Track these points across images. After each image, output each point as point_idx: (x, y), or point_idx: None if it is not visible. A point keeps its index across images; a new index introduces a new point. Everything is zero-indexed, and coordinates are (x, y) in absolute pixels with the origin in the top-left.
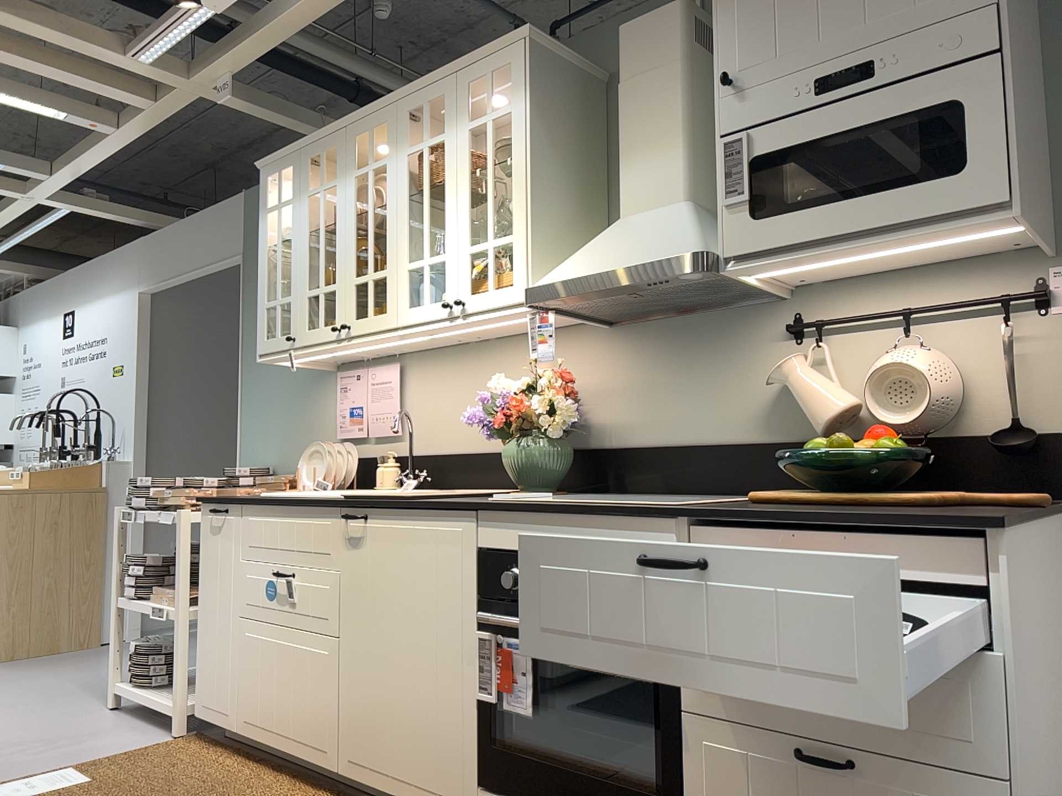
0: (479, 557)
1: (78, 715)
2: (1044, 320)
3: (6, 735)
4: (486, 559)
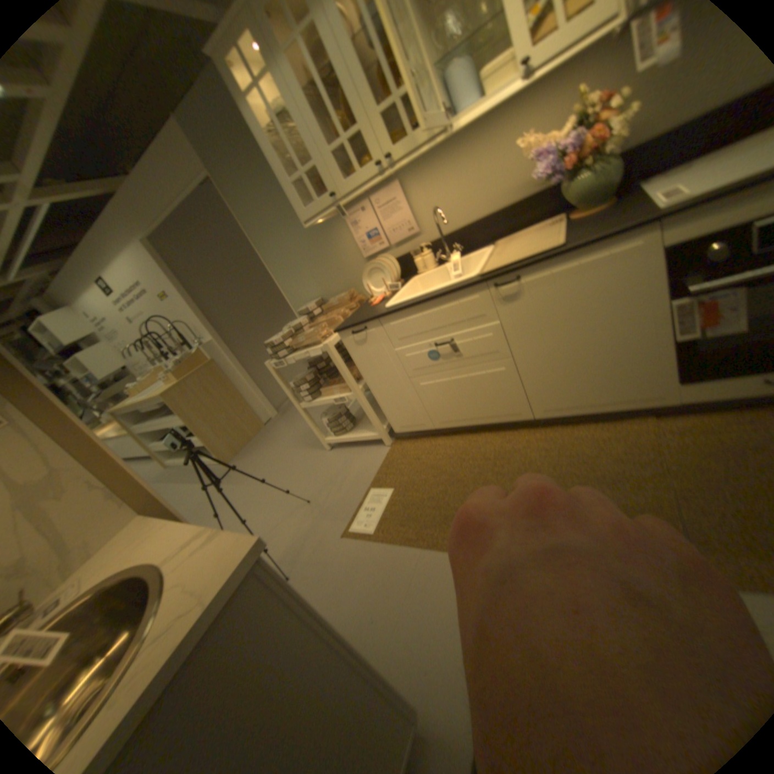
0: (665, 252)
1: (320, 460)
2: None
3: (305, 489)
4: (679, 249)
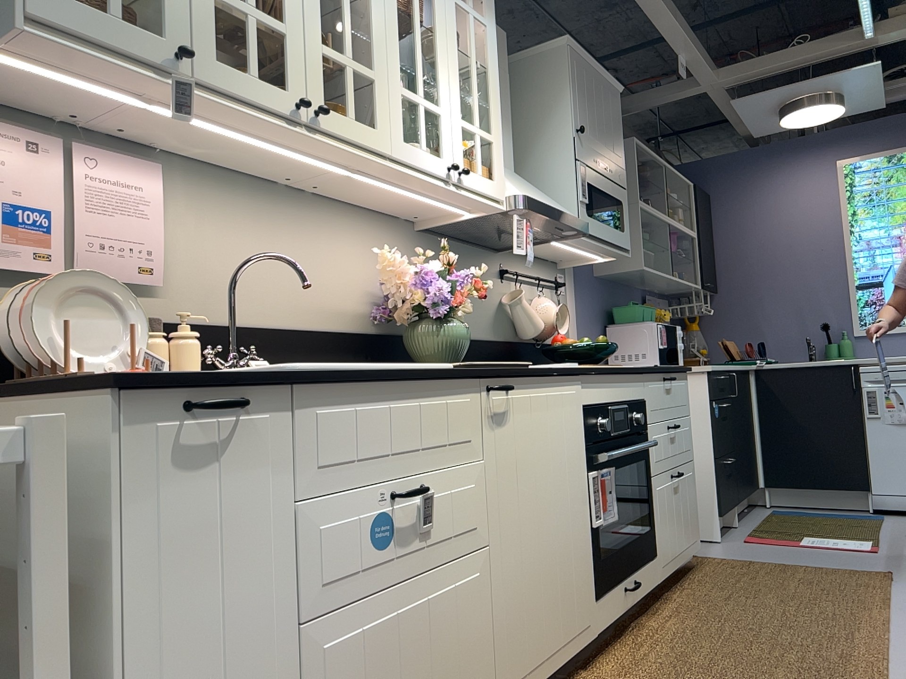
0: (581, 413)
1: None
2: (560, 296)
3: None
4: (589, 413)
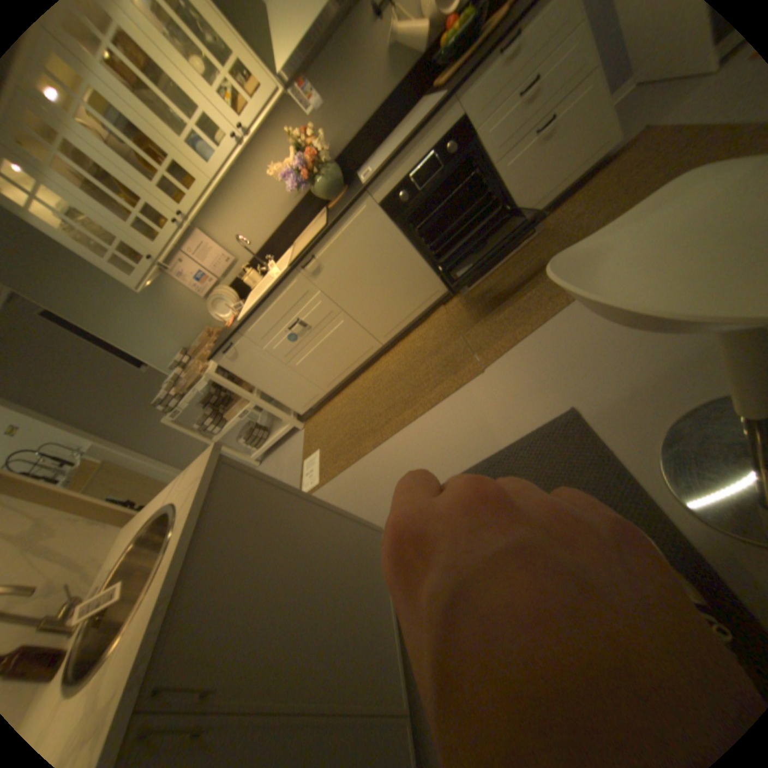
0: (381, 206)
1: None
2: None
3: None
4: (386, 202)
